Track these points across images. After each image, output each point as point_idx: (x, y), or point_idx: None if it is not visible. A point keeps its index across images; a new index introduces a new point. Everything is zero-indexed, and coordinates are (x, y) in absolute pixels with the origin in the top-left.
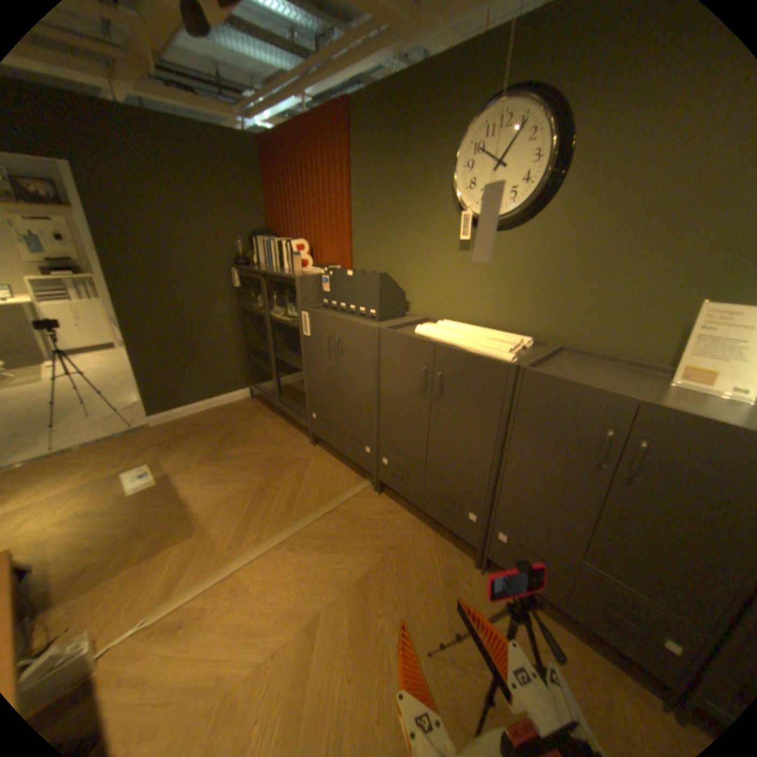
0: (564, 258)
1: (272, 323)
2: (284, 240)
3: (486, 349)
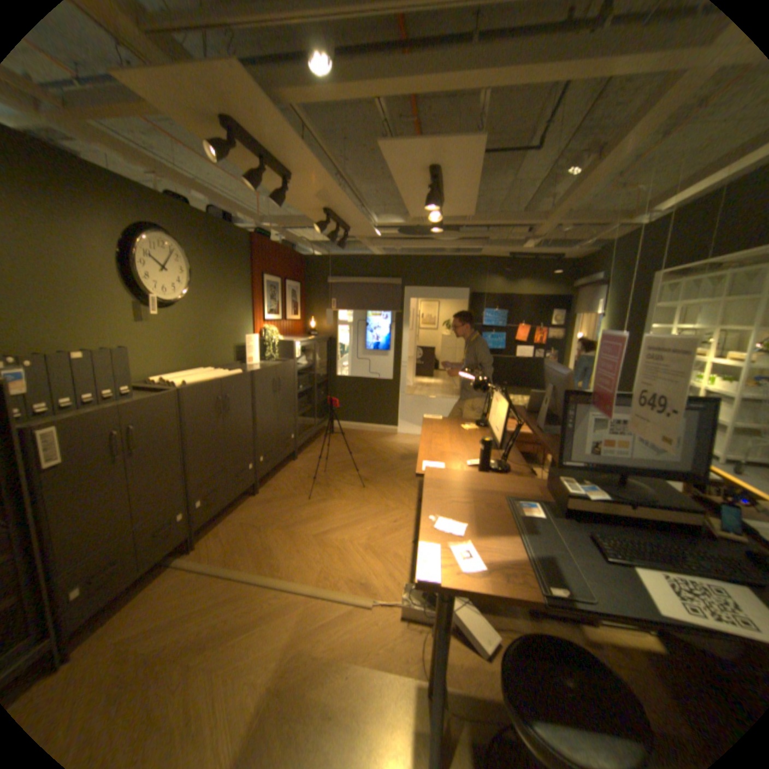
0: (195, 324)
1: None
2: None
3: (230, 372)
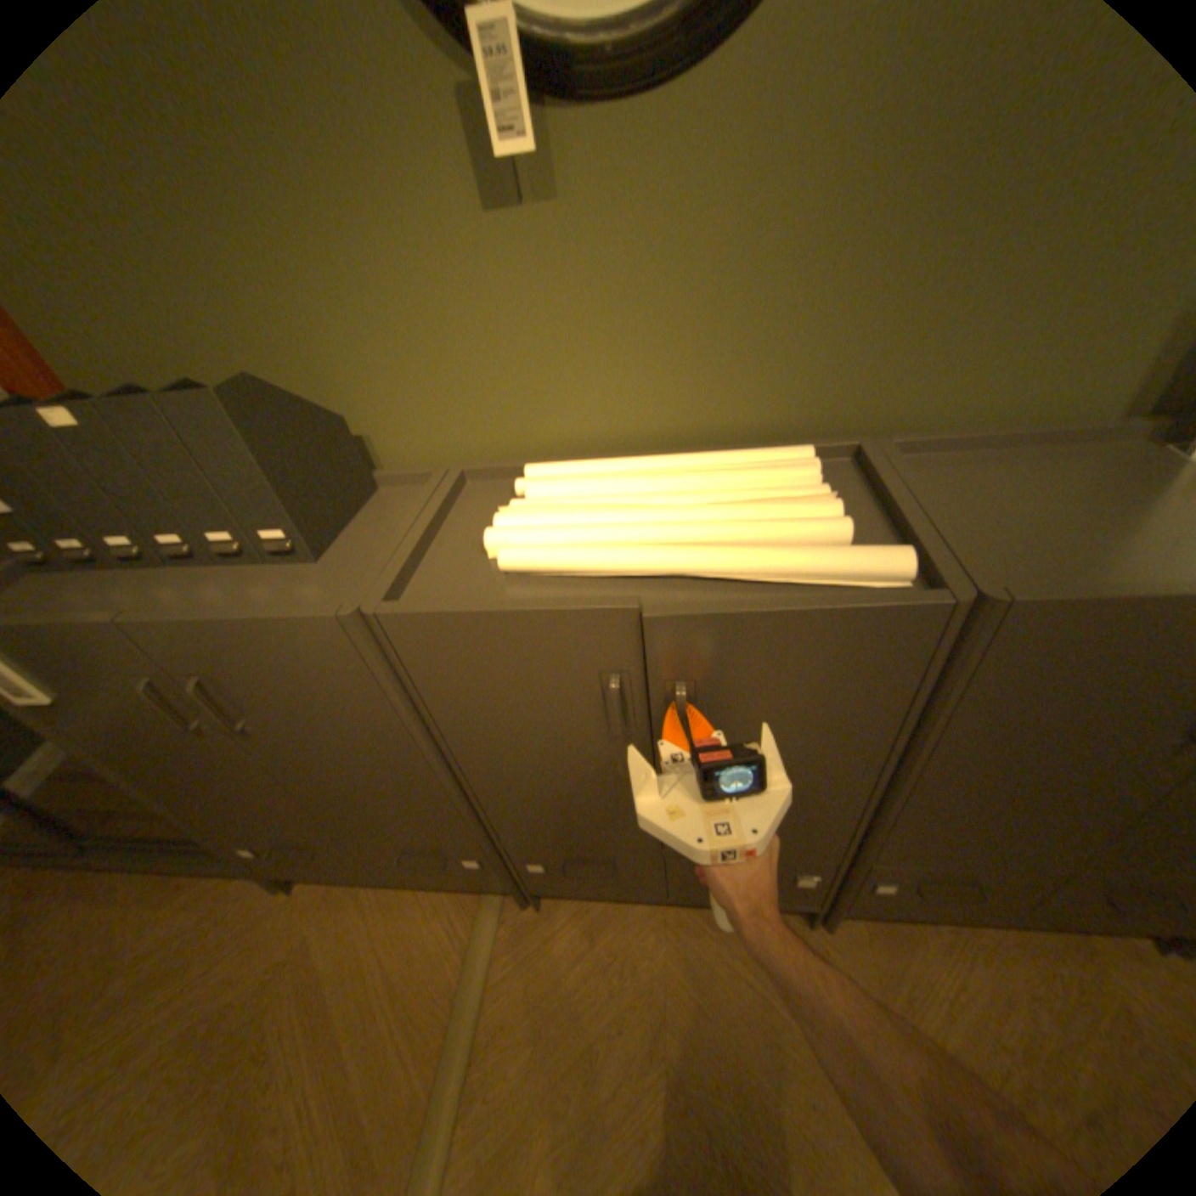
0: (873, 169)
1: None
2: None
3: (807, 557)
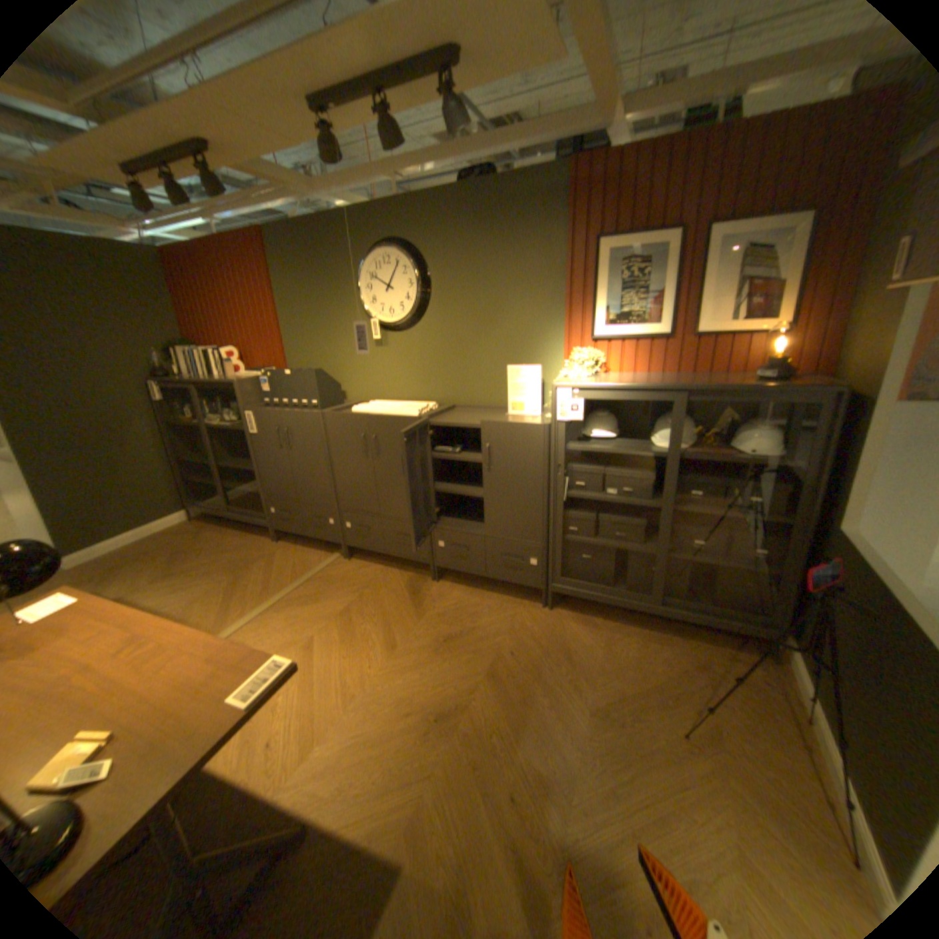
0: (442, 348)
1: (205, 432)
2: (207, 348)
3: (402, 413)
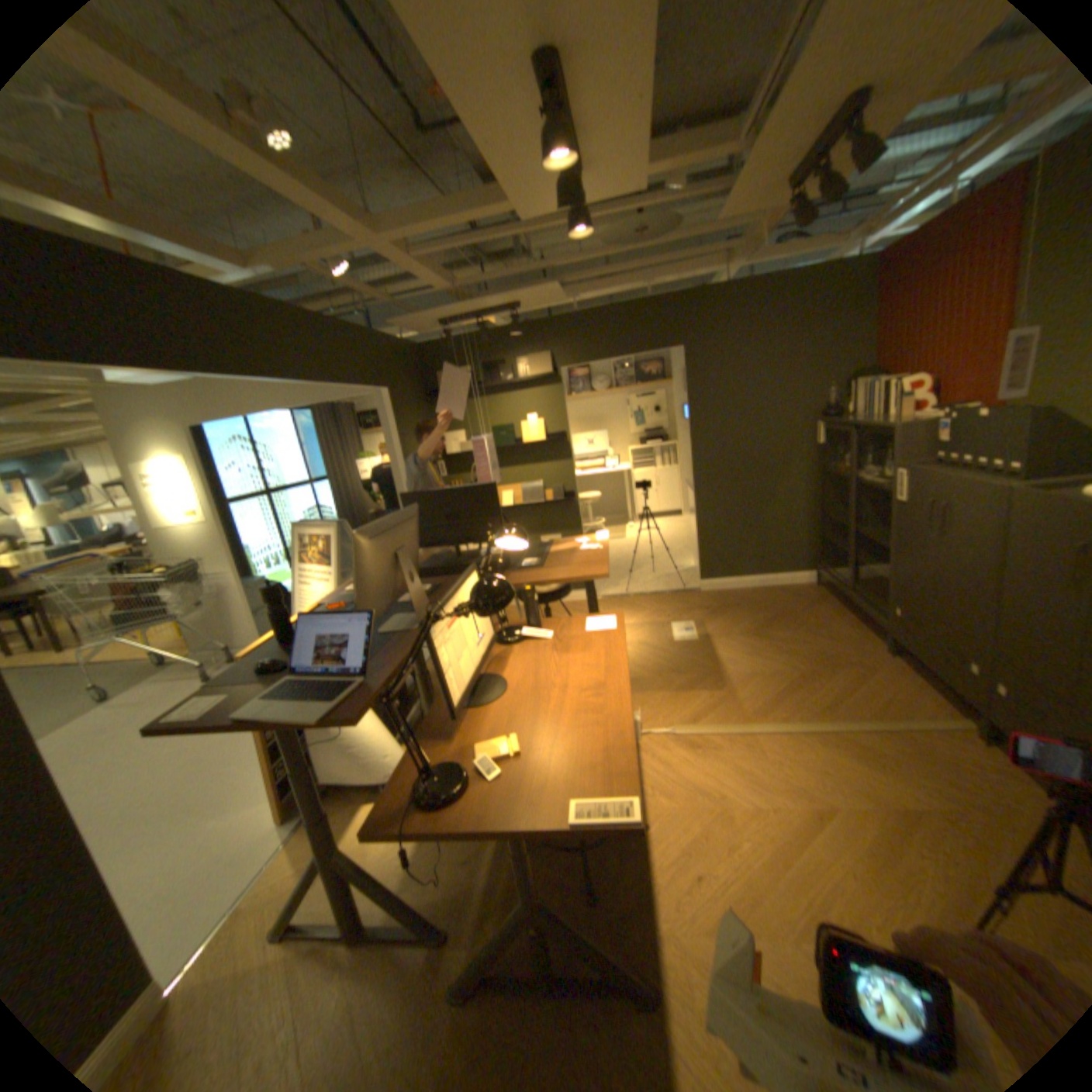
0: None
1: (859, 487)
2: (895, 377)
3: None
